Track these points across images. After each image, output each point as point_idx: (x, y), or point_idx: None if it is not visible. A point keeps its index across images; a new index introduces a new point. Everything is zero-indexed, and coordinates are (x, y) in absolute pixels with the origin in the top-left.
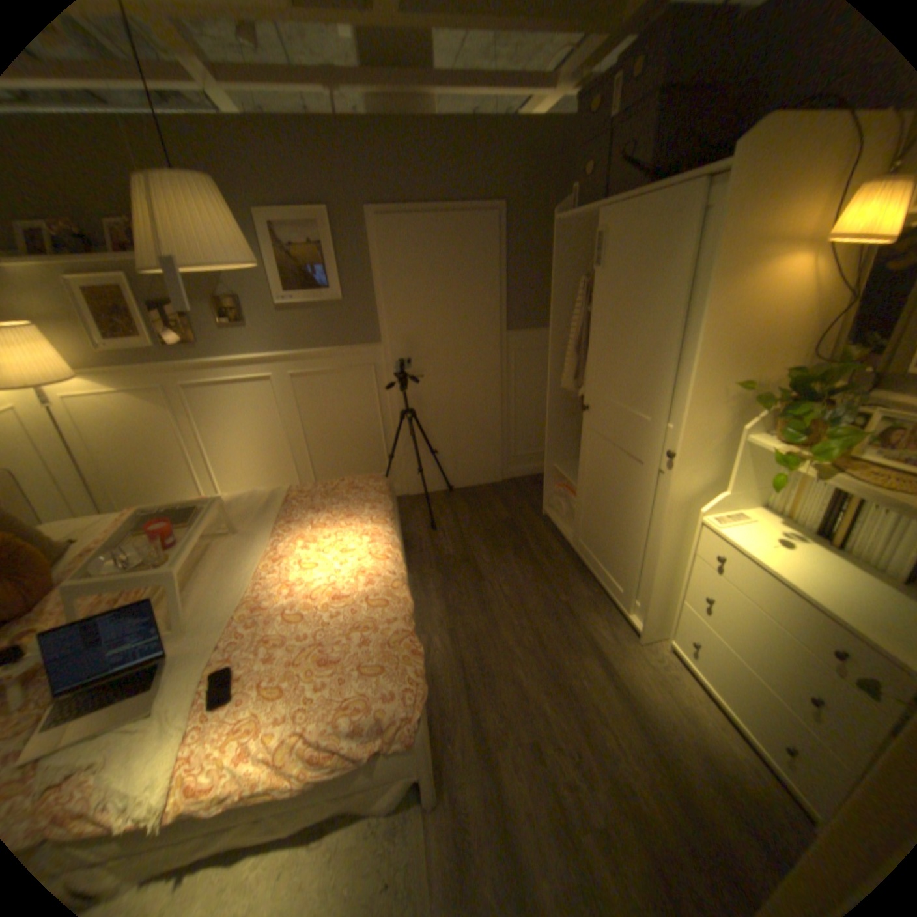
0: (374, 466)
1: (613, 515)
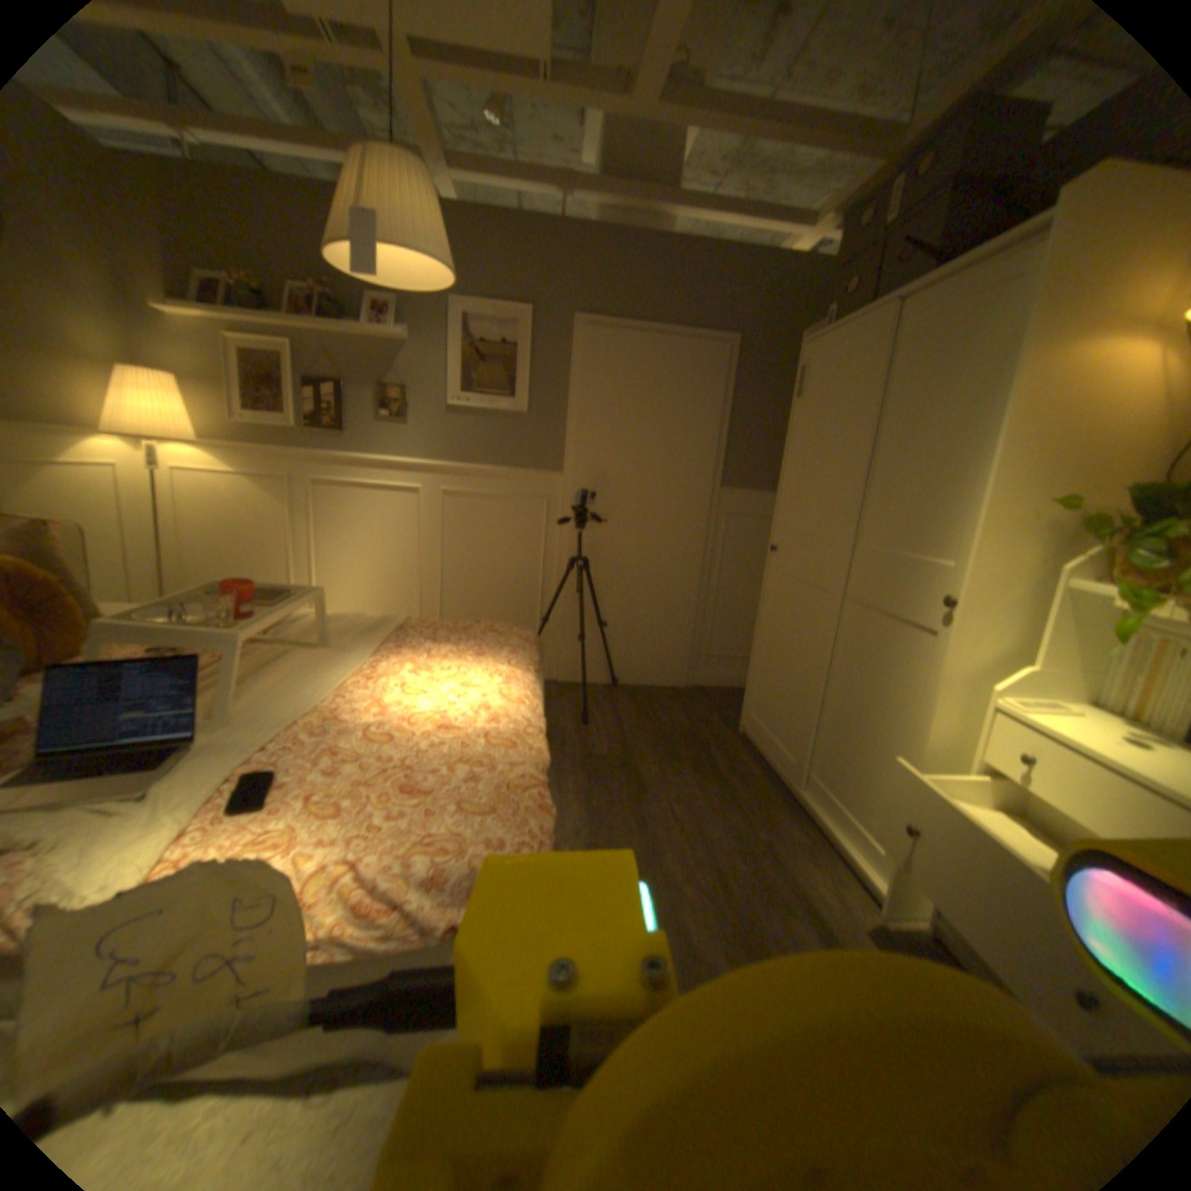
0: None
1: (850, 715)
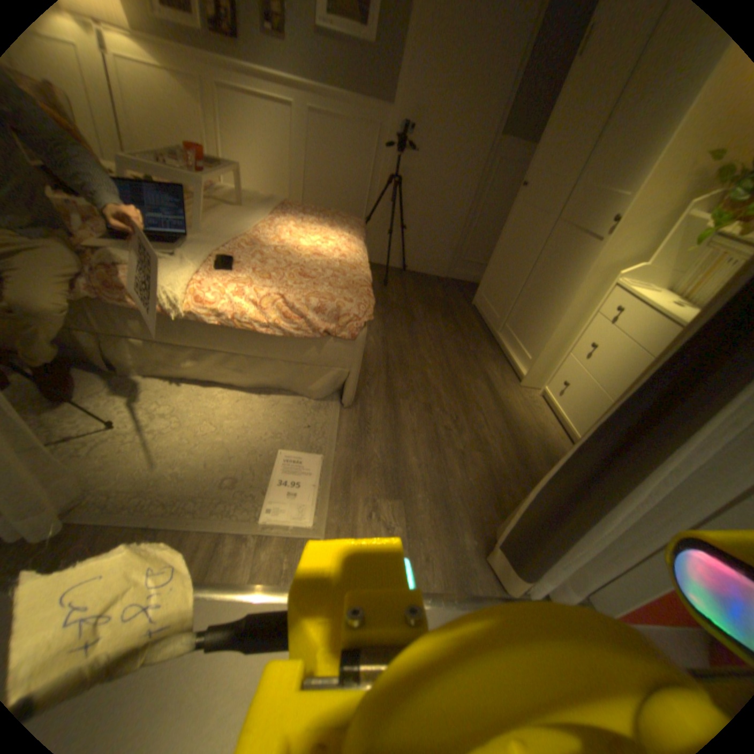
0: None
1: (539, 289)
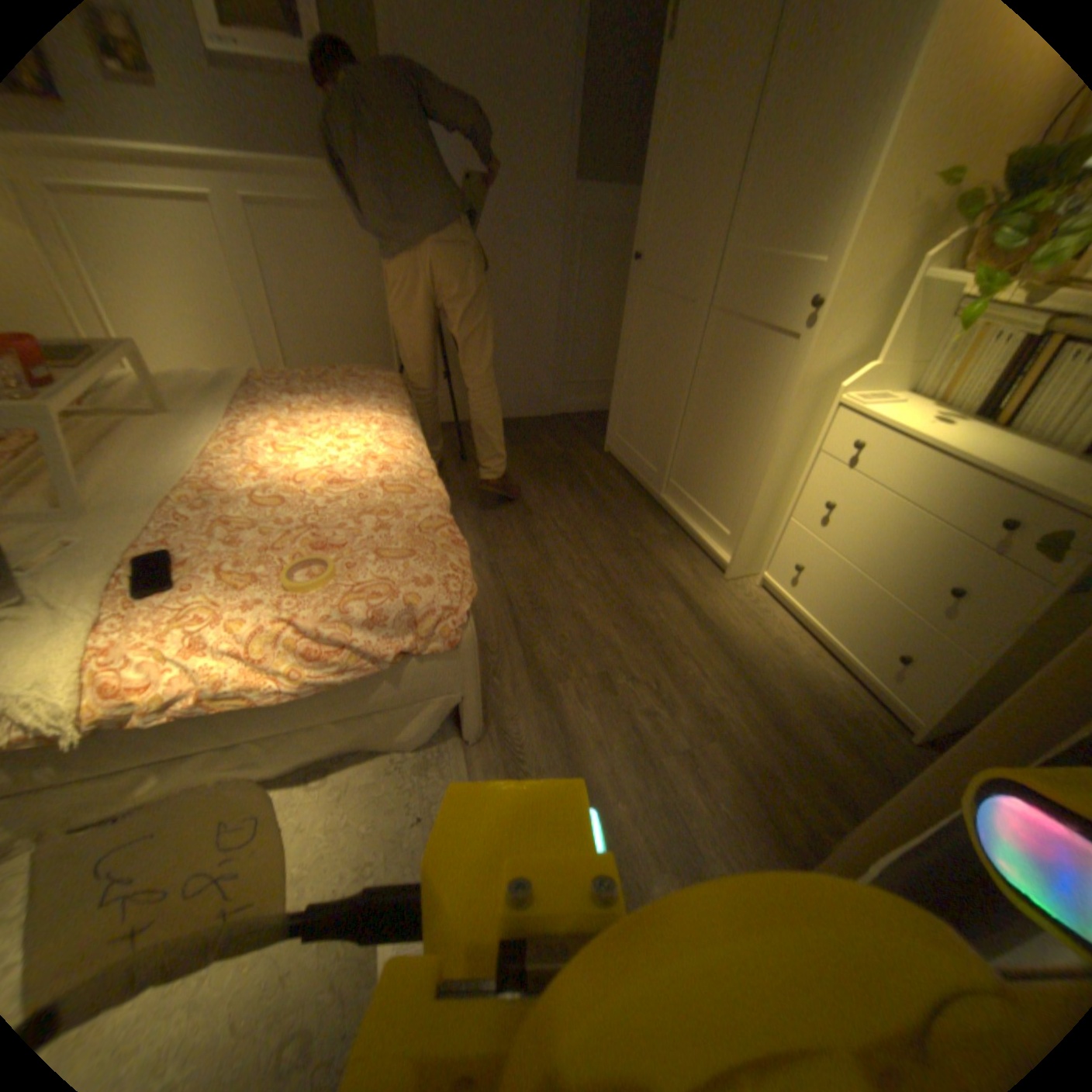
0: None
1: (709, 423)
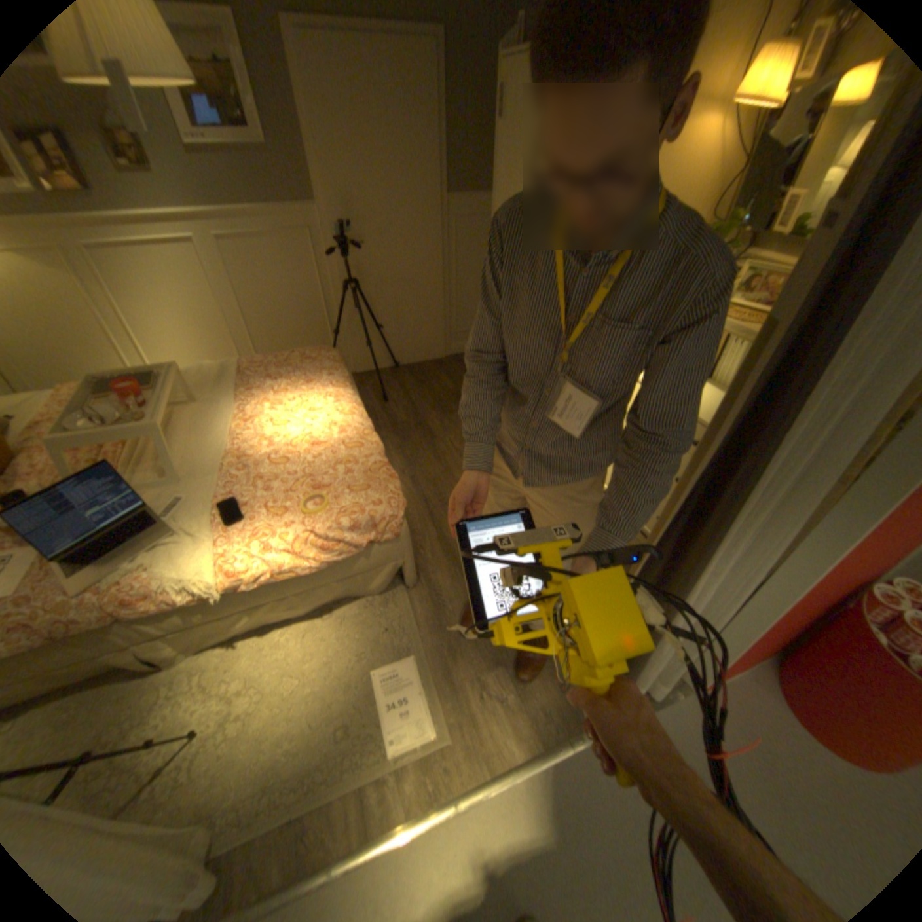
0: (319, 343)
1: None
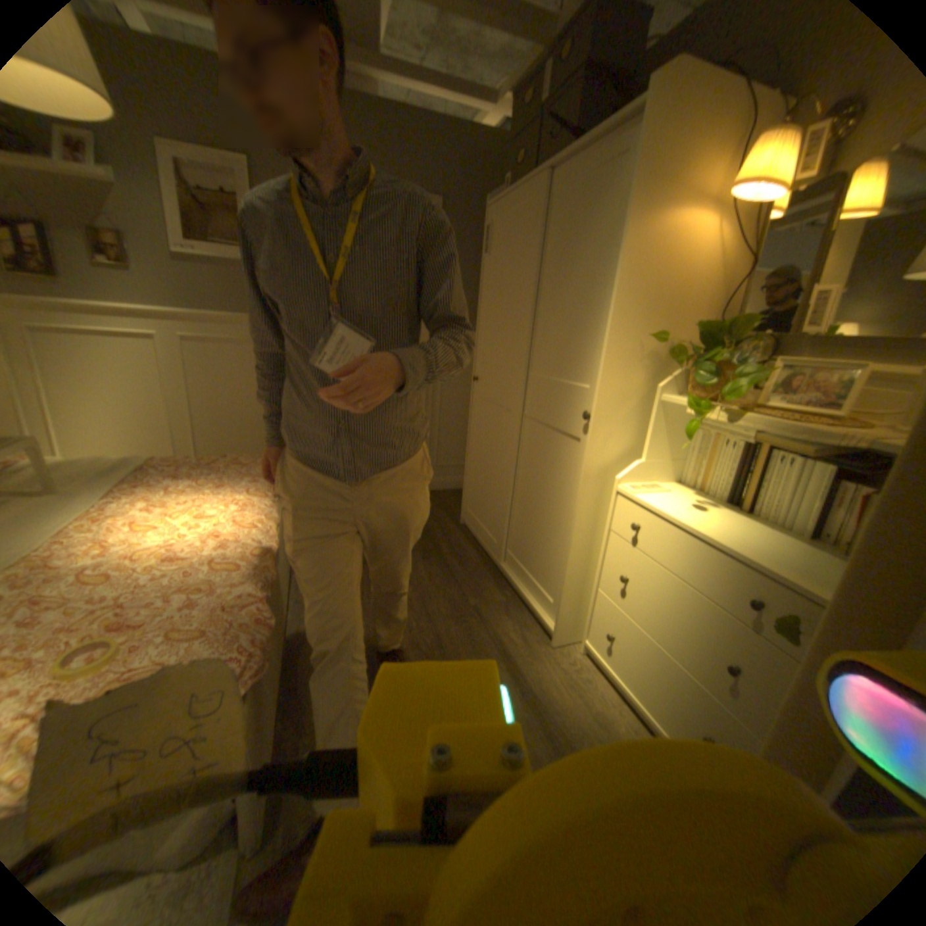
0: None
1: (530, 504)
